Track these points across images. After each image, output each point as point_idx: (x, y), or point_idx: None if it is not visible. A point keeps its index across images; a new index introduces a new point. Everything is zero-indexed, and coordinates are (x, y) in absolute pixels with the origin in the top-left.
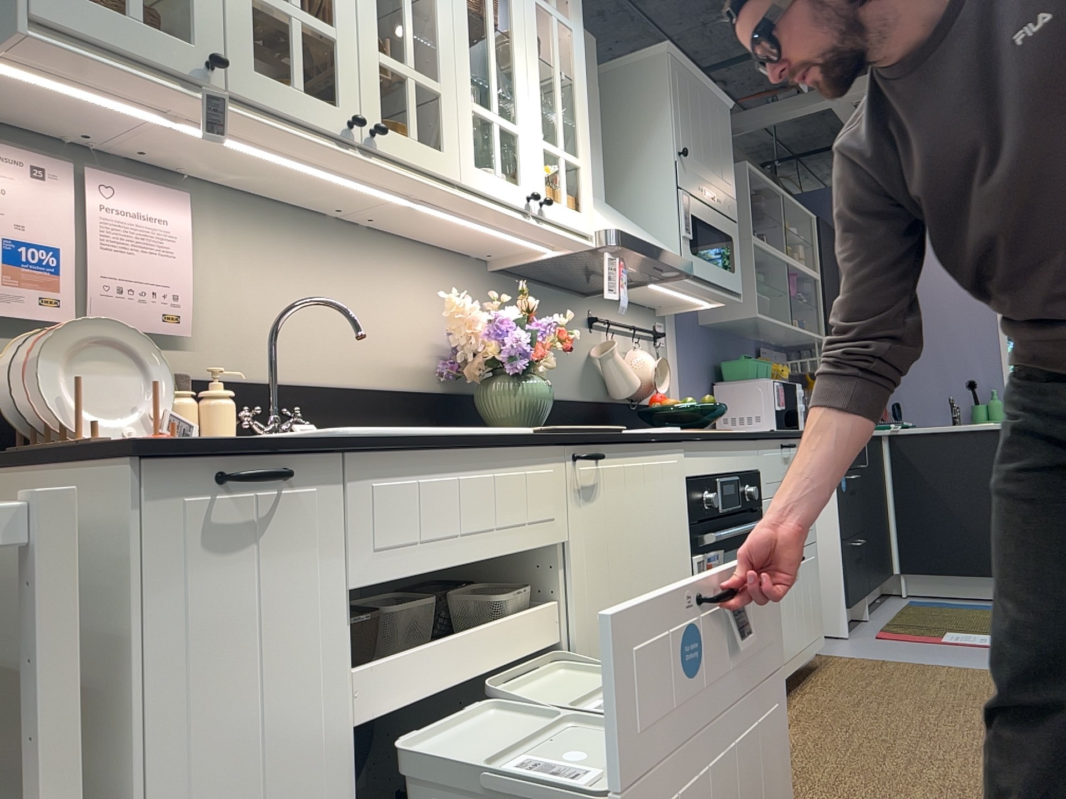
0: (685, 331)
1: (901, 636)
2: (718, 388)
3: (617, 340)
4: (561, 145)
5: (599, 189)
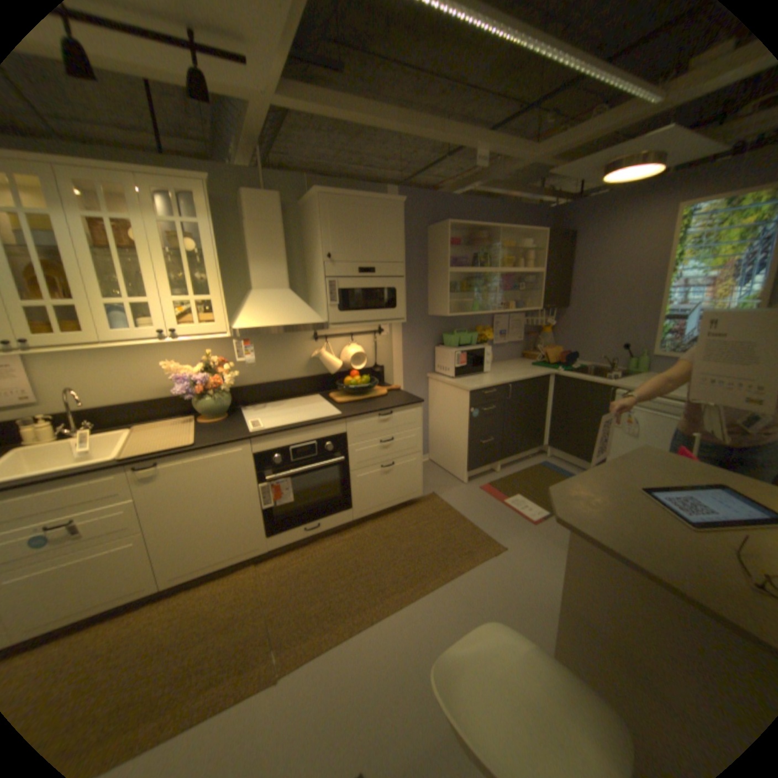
0: (408, 323)
1: (490, 491)
2: (436, 348)
3: (339, 341)
4: (191, 293)
5: (280, 283)
